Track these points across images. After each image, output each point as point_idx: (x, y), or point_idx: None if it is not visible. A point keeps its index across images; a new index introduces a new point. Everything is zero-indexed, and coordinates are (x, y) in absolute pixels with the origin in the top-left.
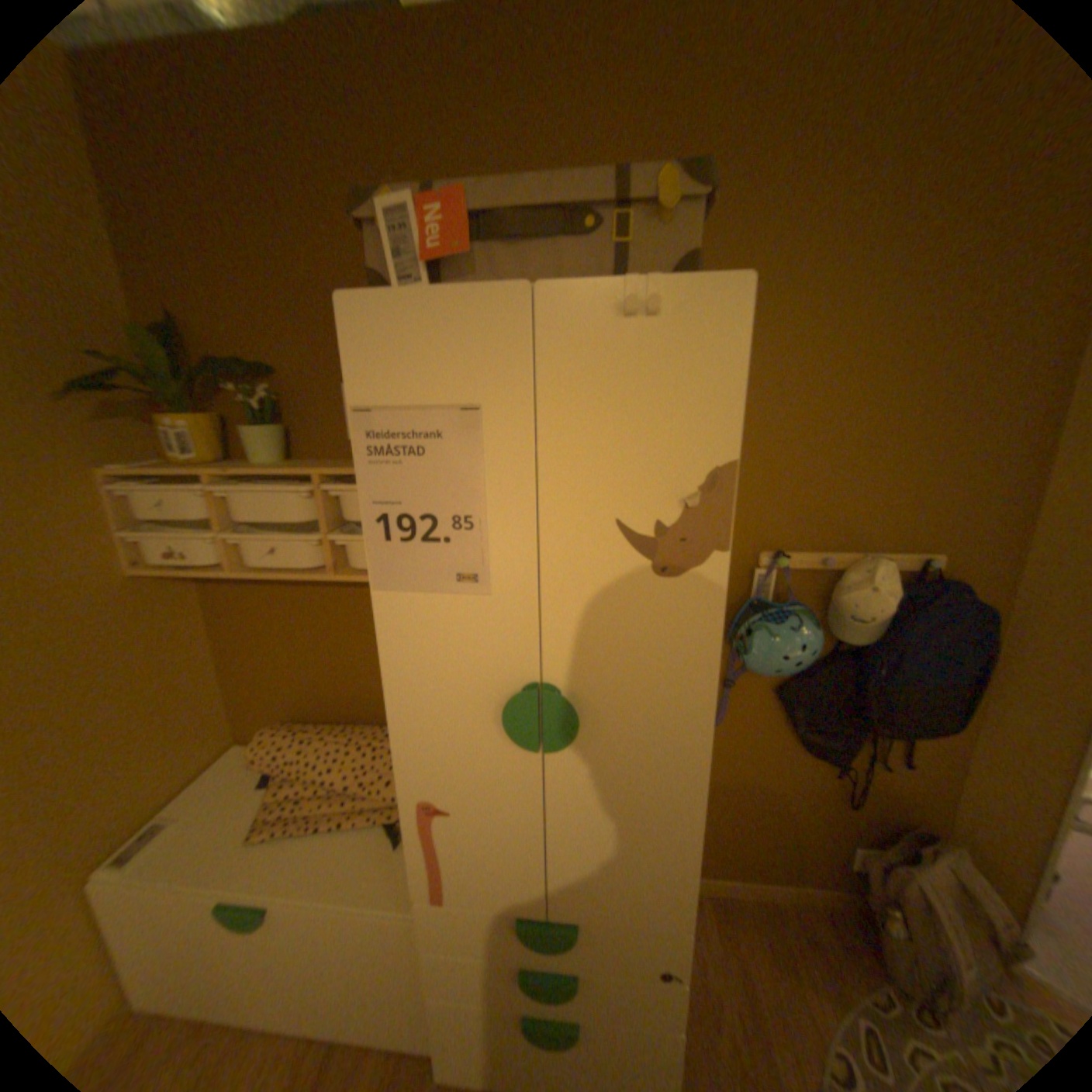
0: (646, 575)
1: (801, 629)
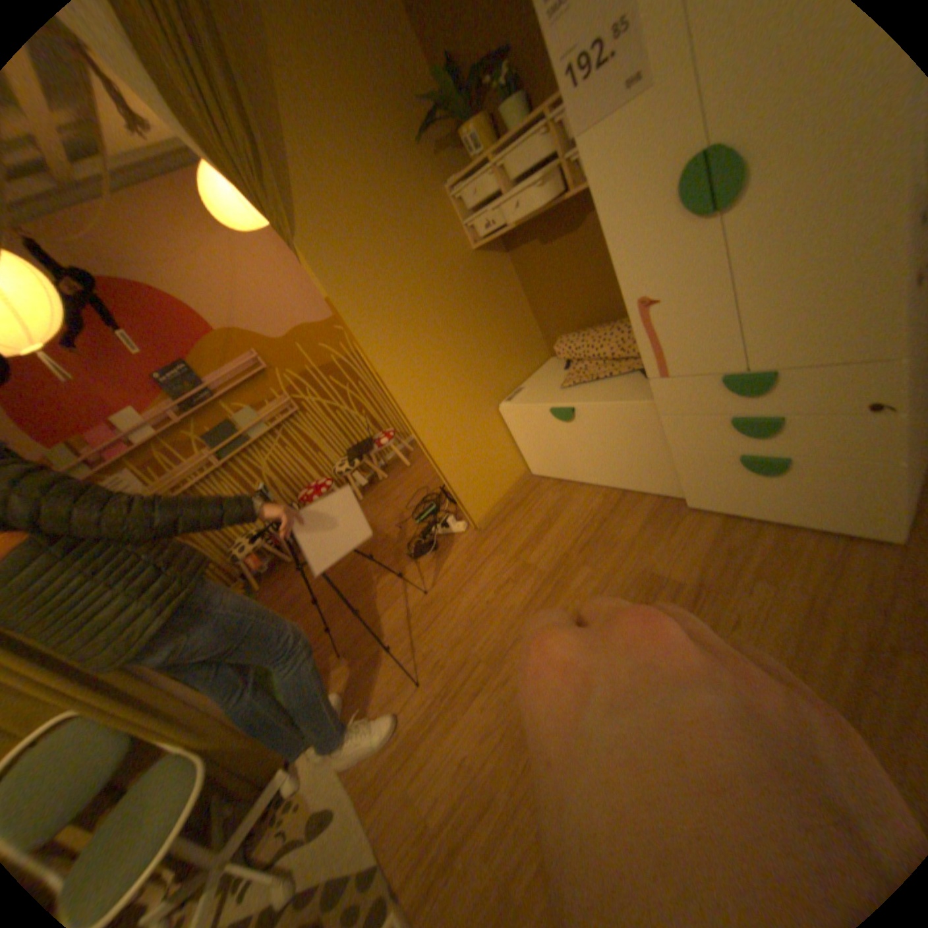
0: None
1: None
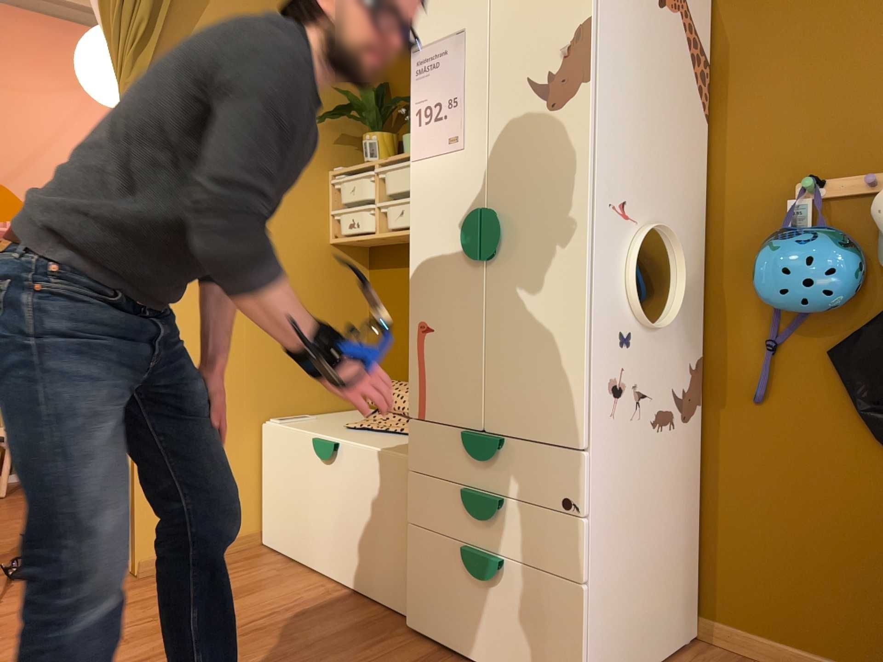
0: (544, 112)
1: (811, 243)
